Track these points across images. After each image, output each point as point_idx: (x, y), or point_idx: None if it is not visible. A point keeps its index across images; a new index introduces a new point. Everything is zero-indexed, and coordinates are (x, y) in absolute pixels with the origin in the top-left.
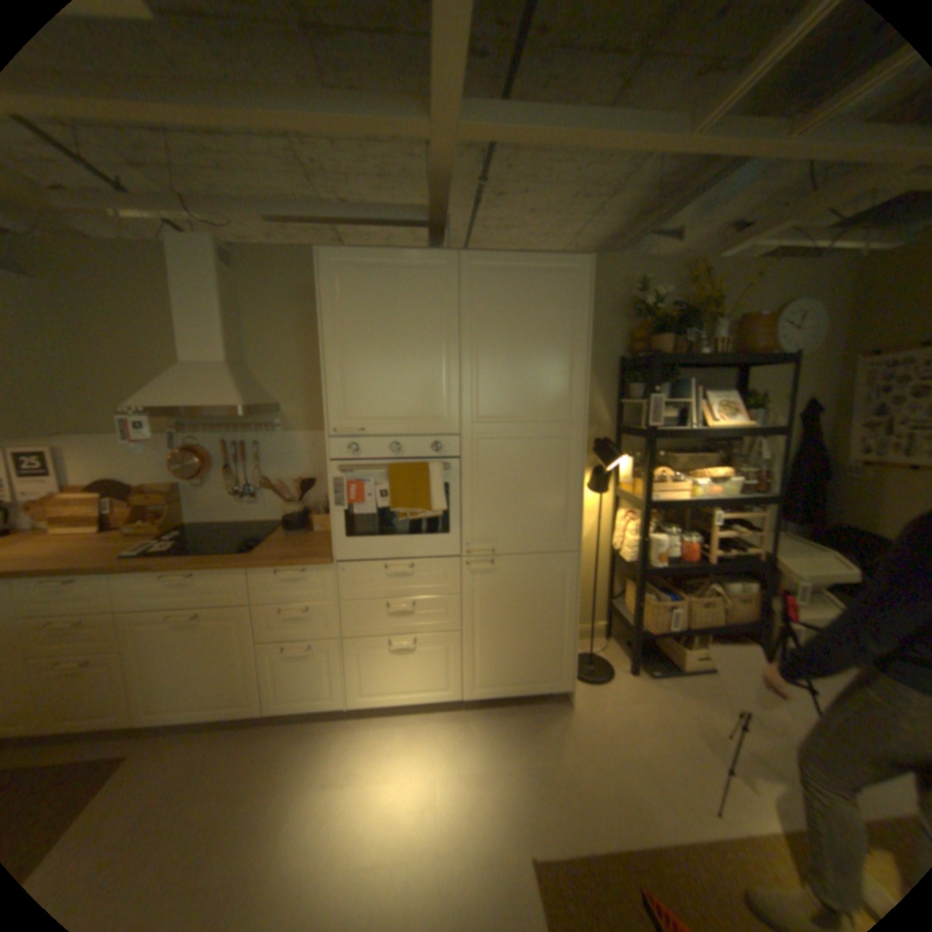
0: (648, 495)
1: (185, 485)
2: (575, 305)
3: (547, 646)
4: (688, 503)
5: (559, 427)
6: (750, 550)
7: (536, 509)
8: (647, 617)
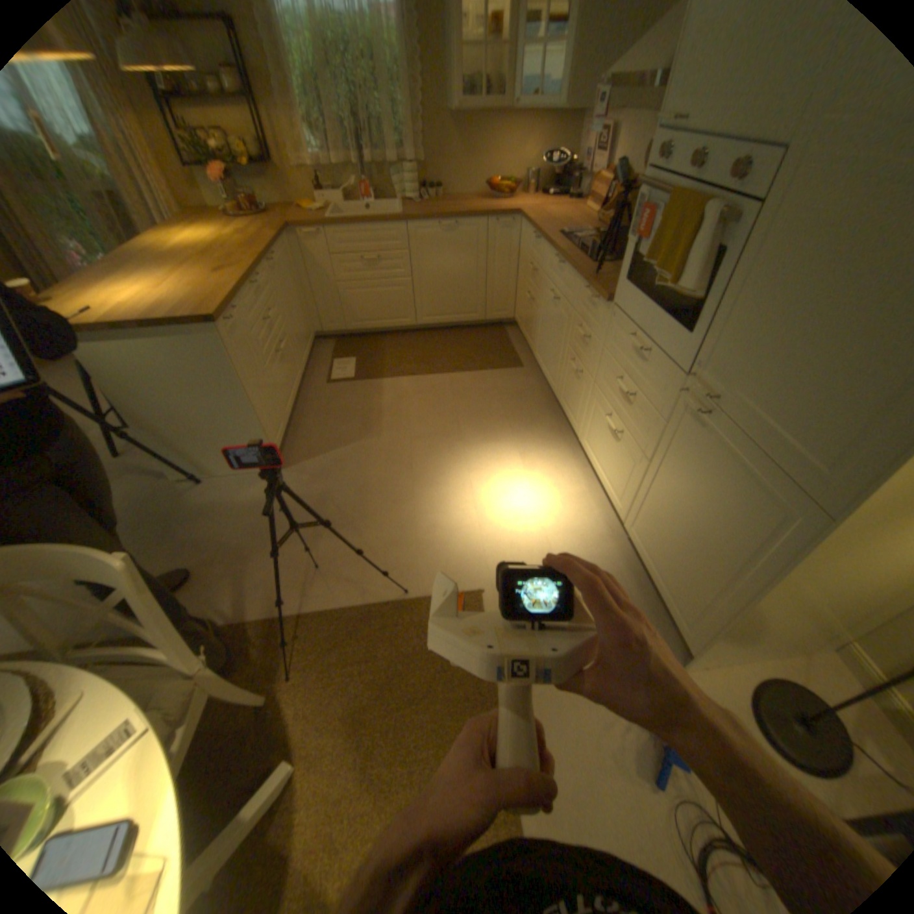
0: None
1: None
2: None
3: (699, 583)
4: None
5: None
6: None
7: (814, 380)
8: None
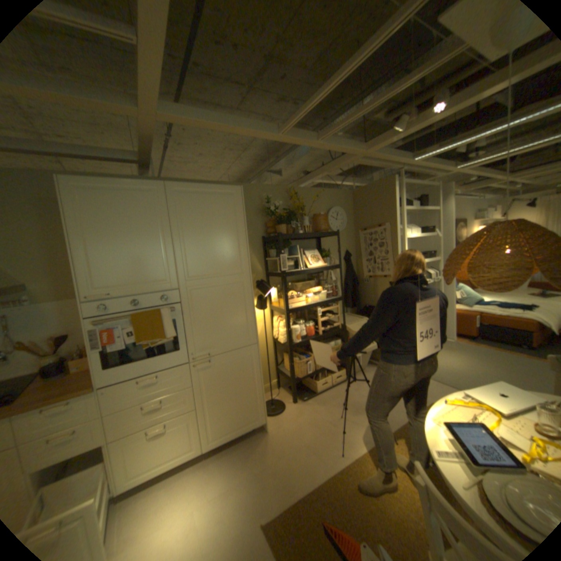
0: (287, 306)
1: None
2: (236, 212)
3: (248, 402)
4: (305, 307)
5: (237, 277)
6: (334, 324)
7: (231, 324)
8: (296, 370)
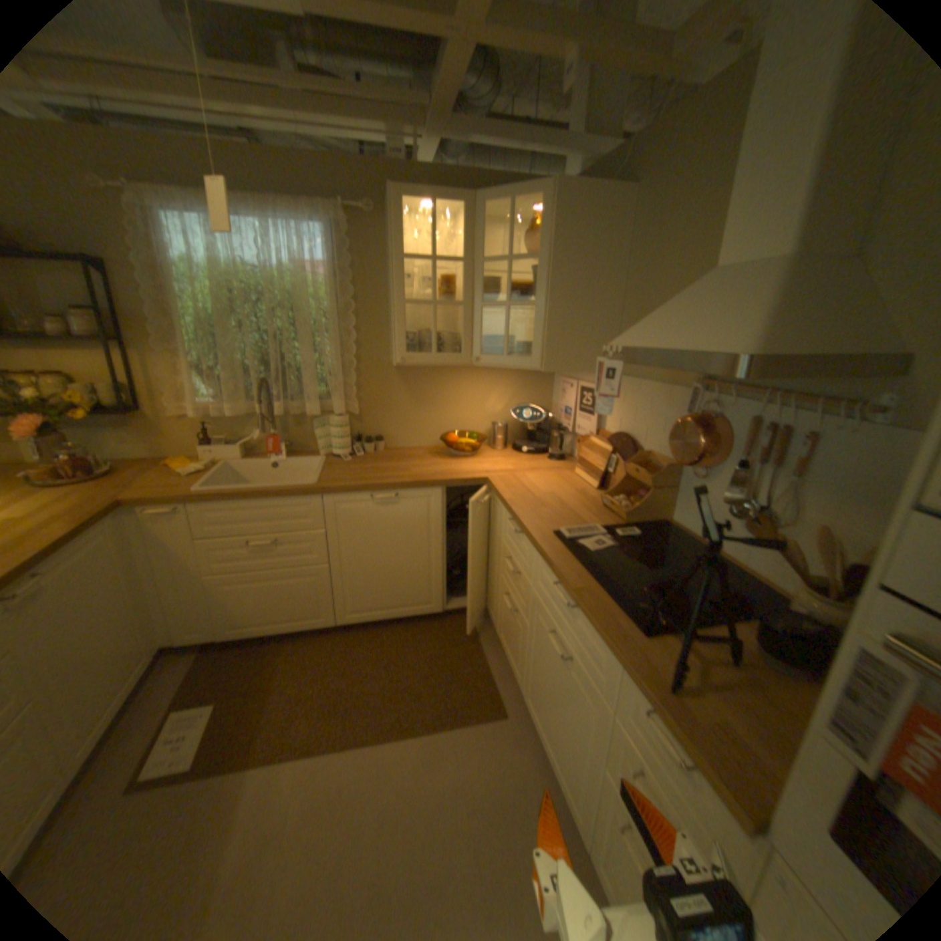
0: None
1: (691, 470)
2: None
3: None
4: None
5: None
6: None
7: None
8: None
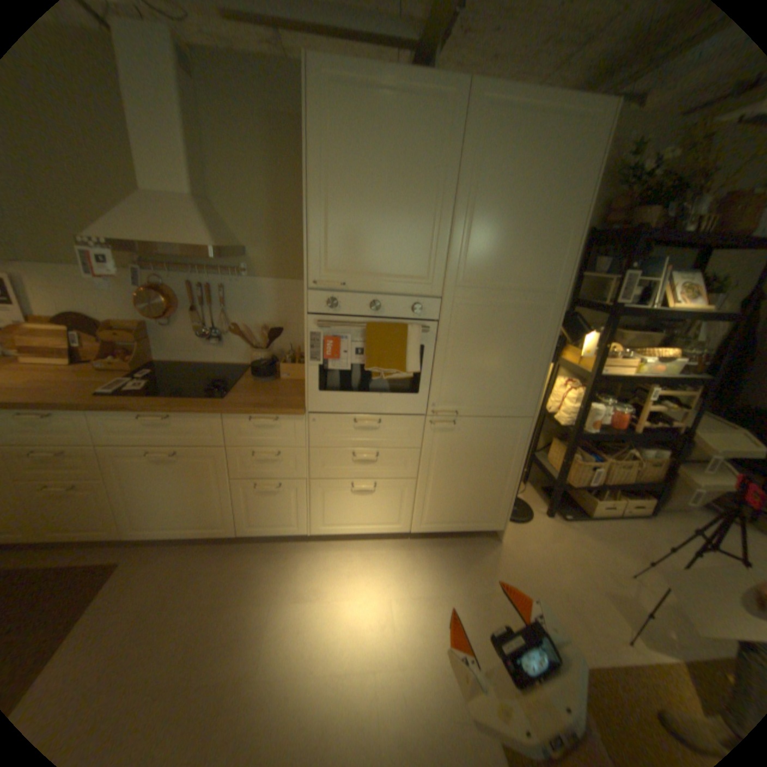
0: (600, 369)
1: (153, 324)
2: (588, 161)
3: (490, 495)
4: (633, 379)
5: (542, 298)
6: (675, 424)
7: (504, 377)
8: (572, 473)
